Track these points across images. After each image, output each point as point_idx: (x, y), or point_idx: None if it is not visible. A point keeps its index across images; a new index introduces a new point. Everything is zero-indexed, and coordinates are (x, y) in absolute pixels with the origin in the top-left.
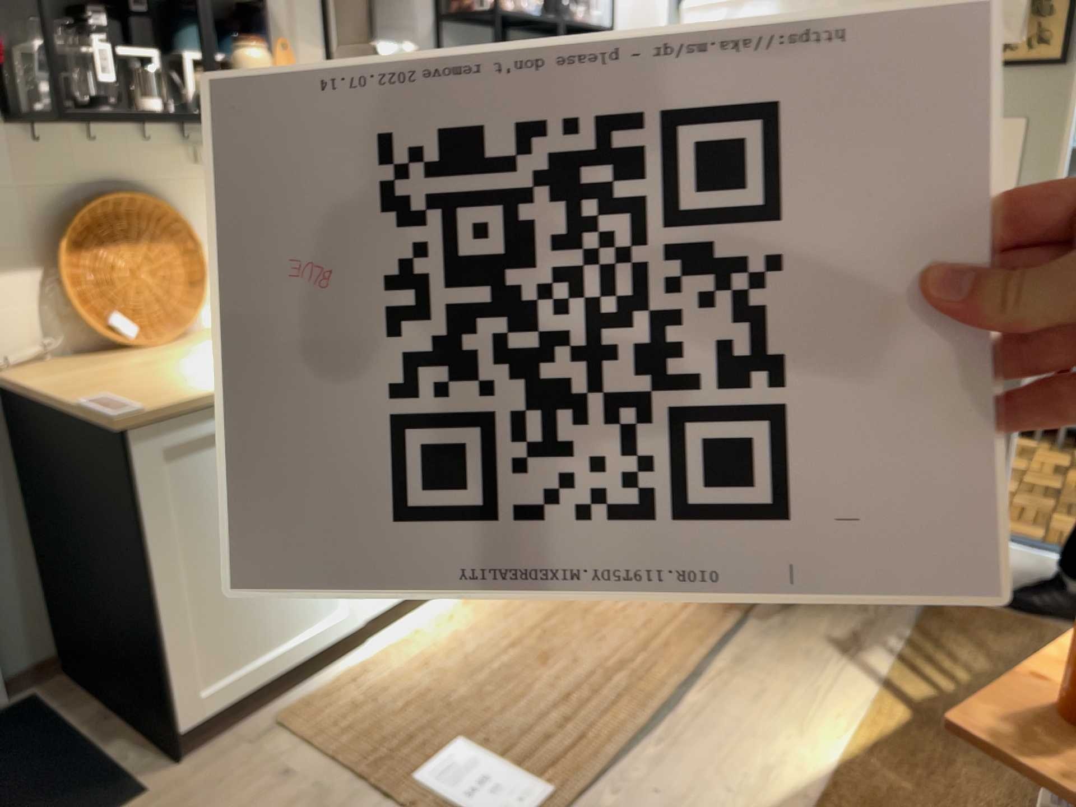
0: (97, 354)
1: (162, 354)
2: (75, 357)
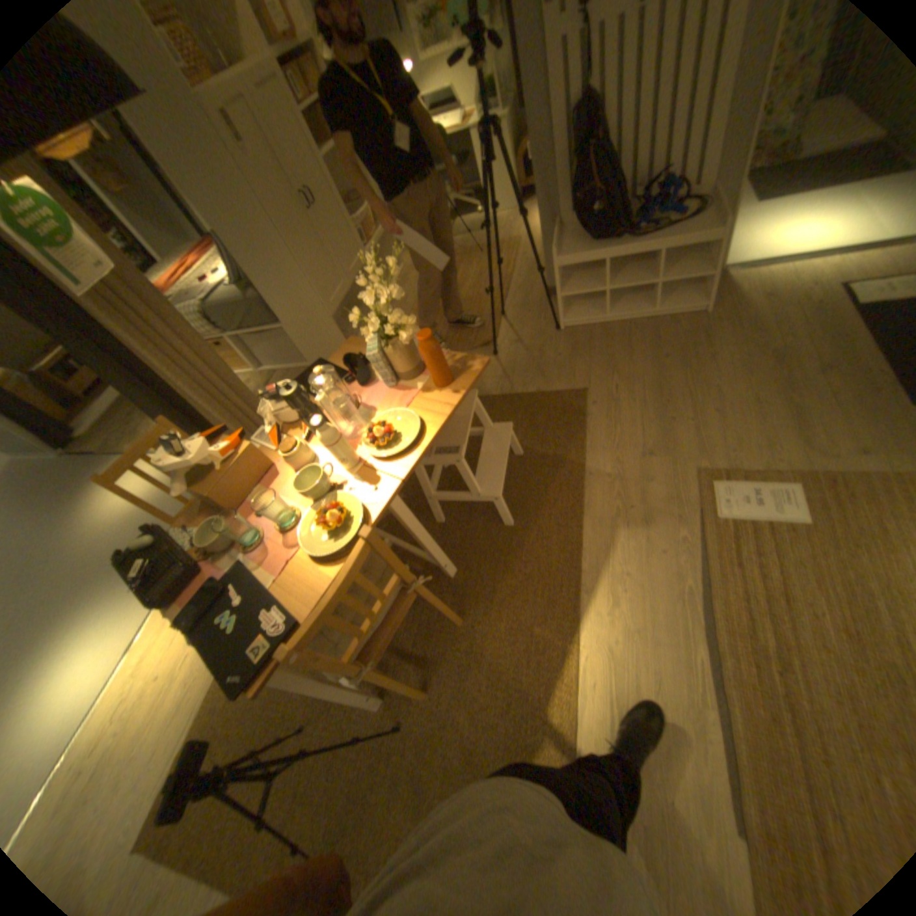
0: None
1: None
2: None
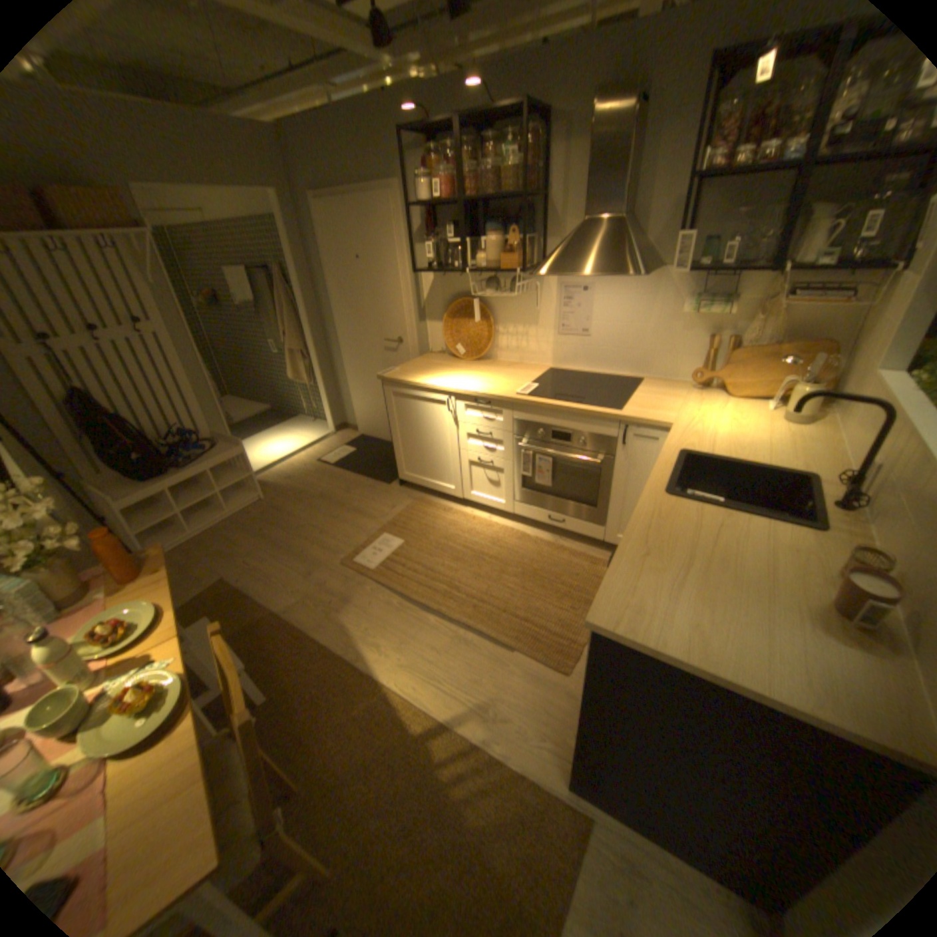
0: (453, 357)
1: (453, 364)
2: (449, 356)
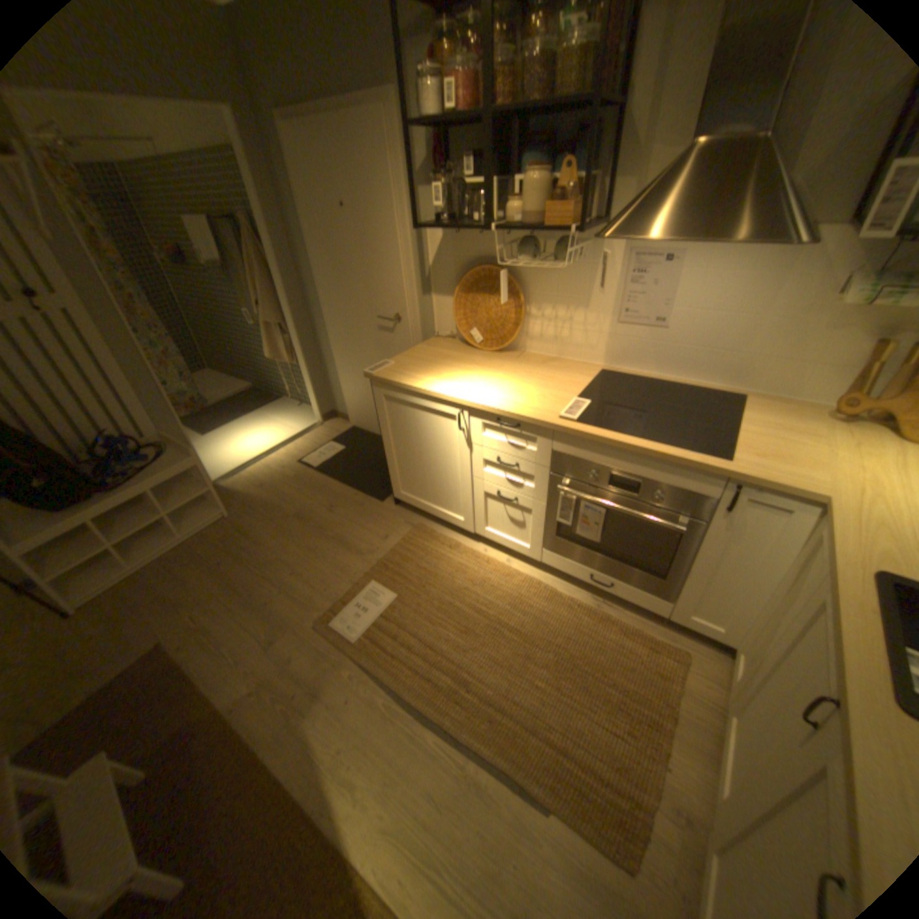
0: (466, 344)
1: (467, 356)
2: (462, 342)
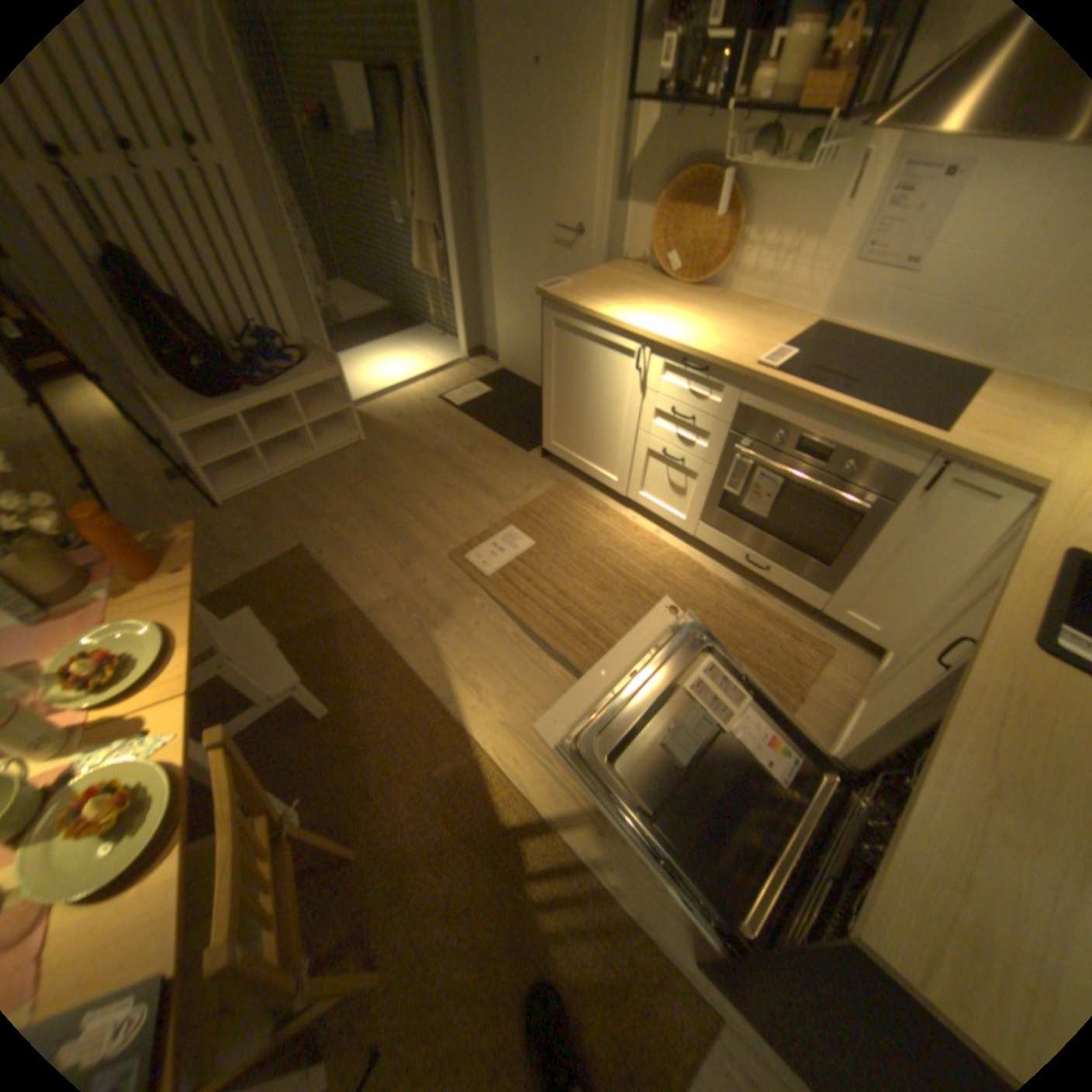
0: (660, 273)
1: (659, 286)
2: (654, 269)
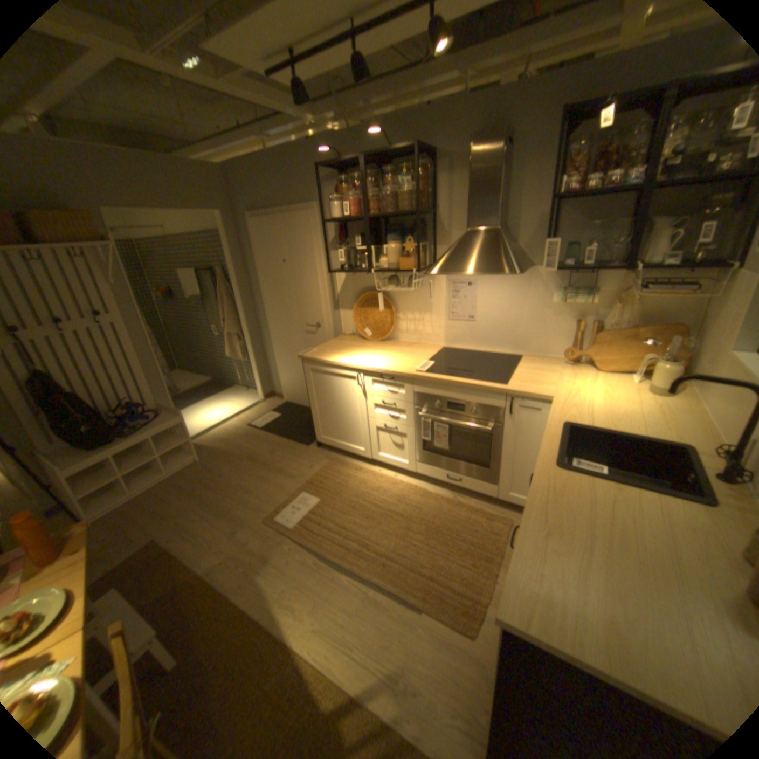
0: (362, 338)
1: (362, 344)
2: (359, 337)
